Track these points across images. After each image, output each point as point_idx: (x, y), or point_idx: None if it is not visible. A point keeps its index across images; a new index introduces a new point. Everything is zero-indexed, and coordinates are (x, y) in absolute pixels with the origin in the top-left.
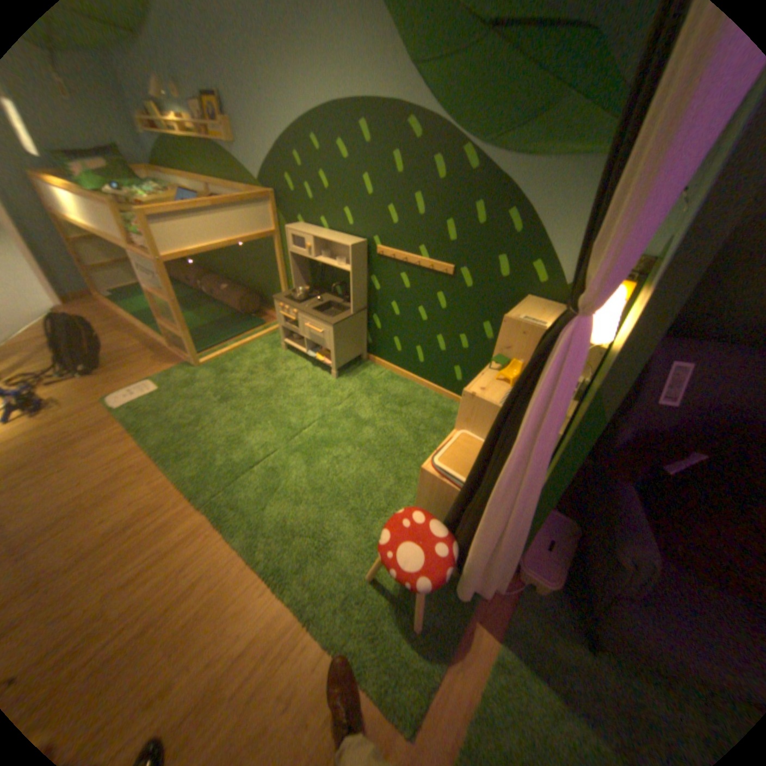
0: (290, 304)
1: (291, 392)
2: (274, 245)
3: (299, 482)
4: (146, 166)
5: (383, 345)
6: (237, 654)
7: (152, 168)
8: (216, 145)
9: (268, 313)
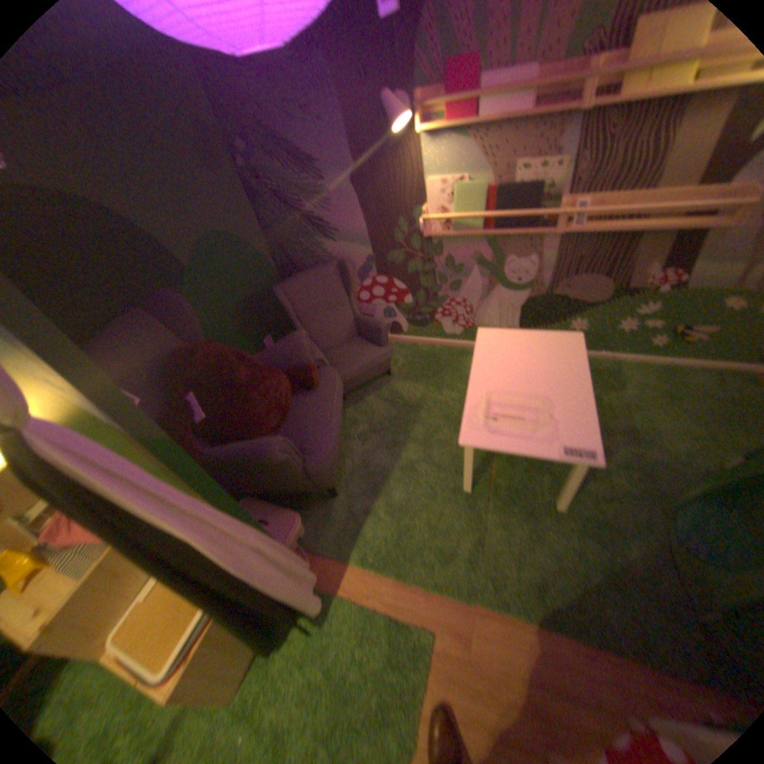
0: None
1: None
2: None
3: None
4: None
5: None
6: None
7: None
8: None
9: None
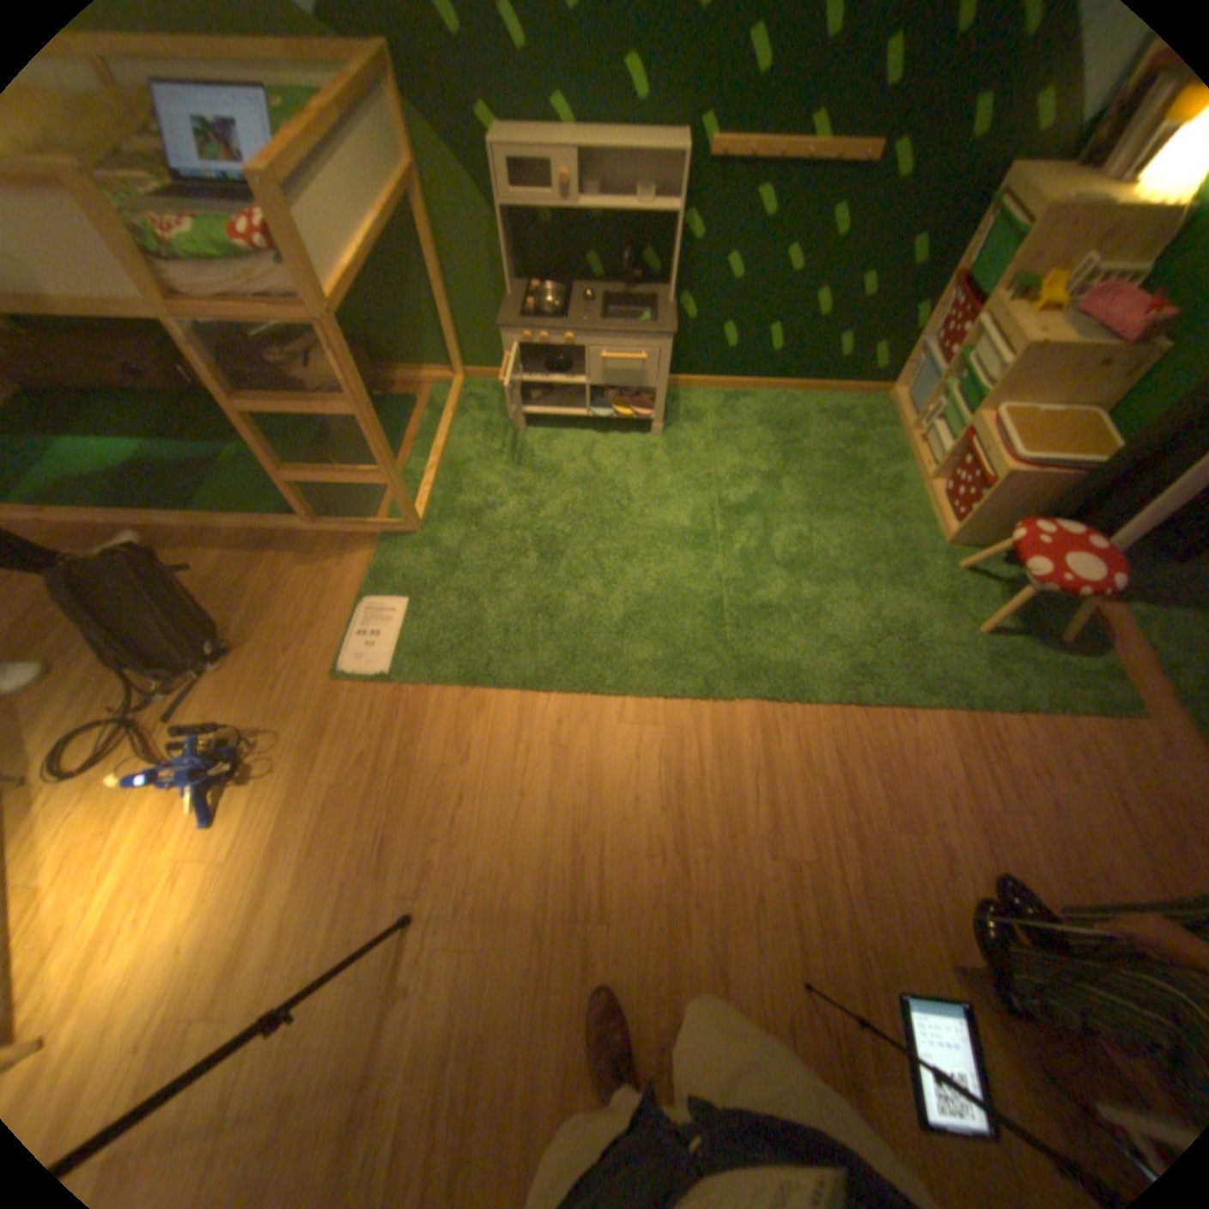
0: (549, 326)
1: (622, 487)
2: (408, 202)
3: (797, 589)
4: None
5: (699, 347)
6: (962, 778)
7: None
8: None
9: (396, 376)
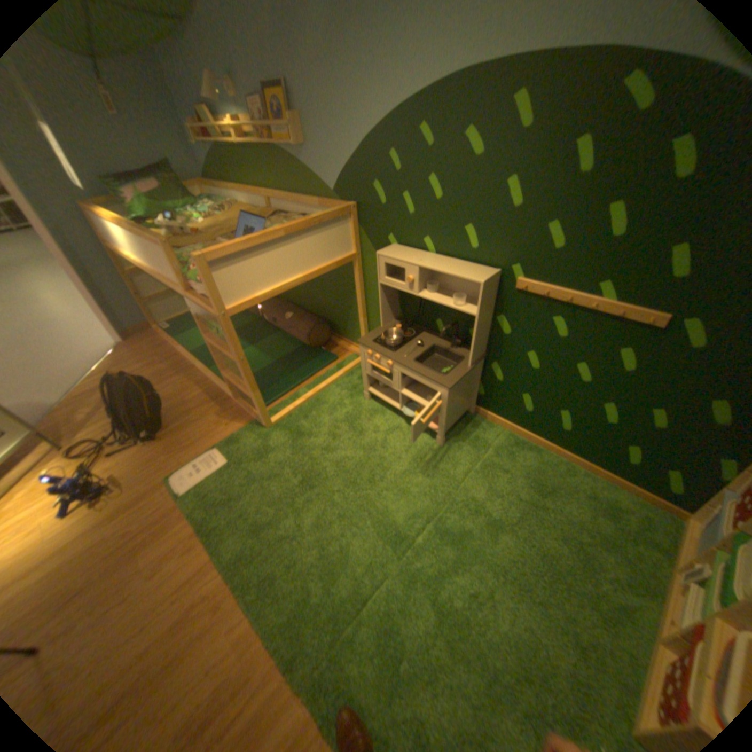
0: (382, 352)
1: (387, 467)
2: (353, 270)
3: (431, 645)
4: (199, 180)
5: (504, 400)
6: None
7: (205, 182)
8: (279, 148)
9: (340, 343)
